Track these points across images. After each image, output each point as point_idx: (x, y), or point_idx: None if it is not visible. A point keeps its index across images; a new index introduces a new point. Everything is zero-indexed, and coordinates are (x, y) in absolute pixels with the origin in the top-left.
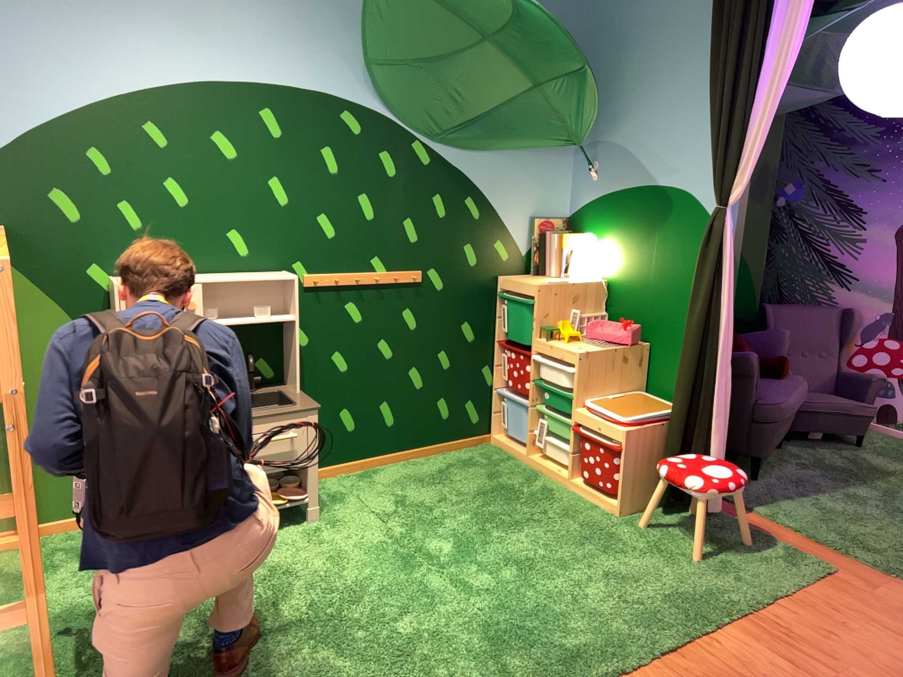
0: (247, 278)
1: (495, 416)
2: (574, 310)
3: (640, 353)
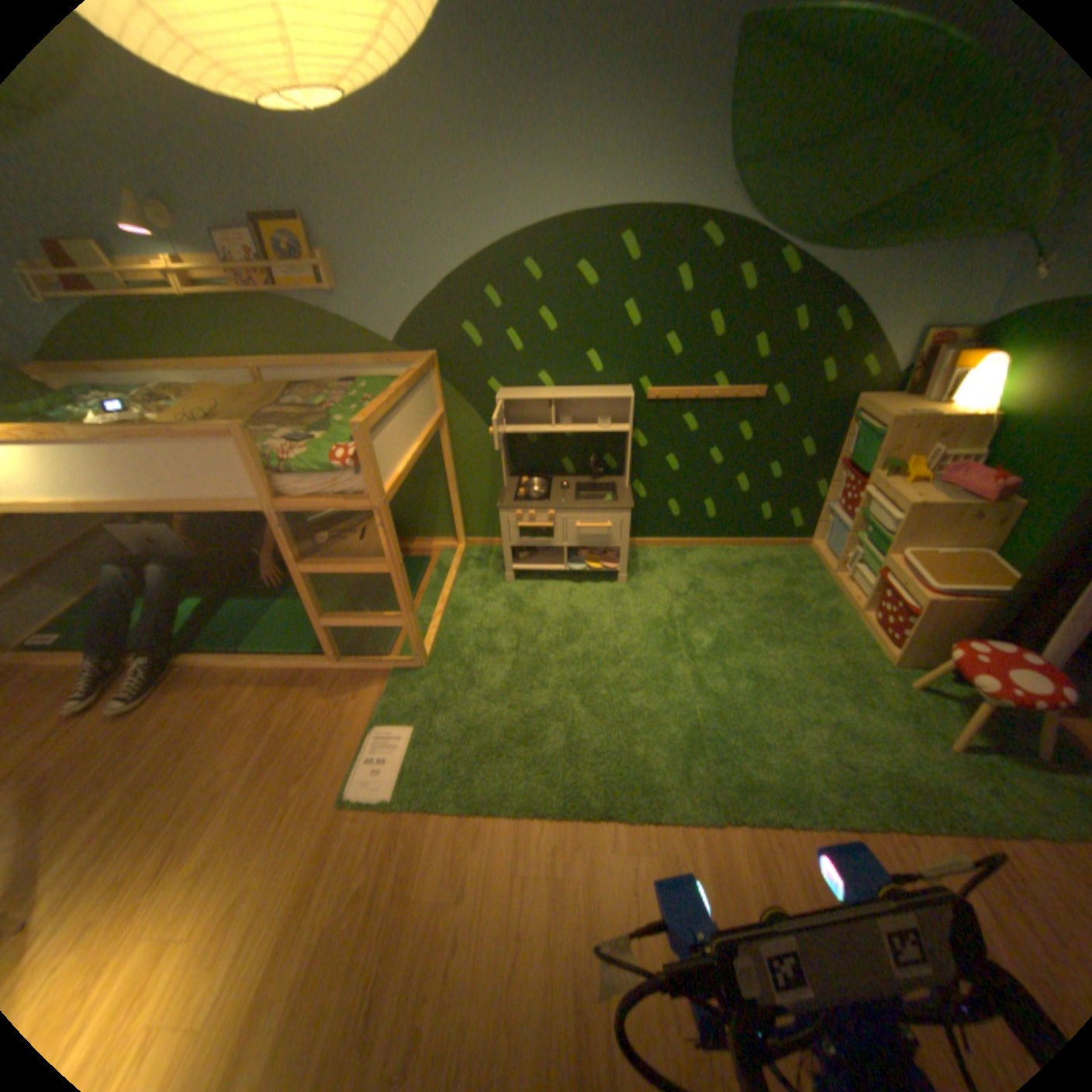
0: (589, 394)
1: (821, 527)
2: (943, 446)
3: (1013, 514)
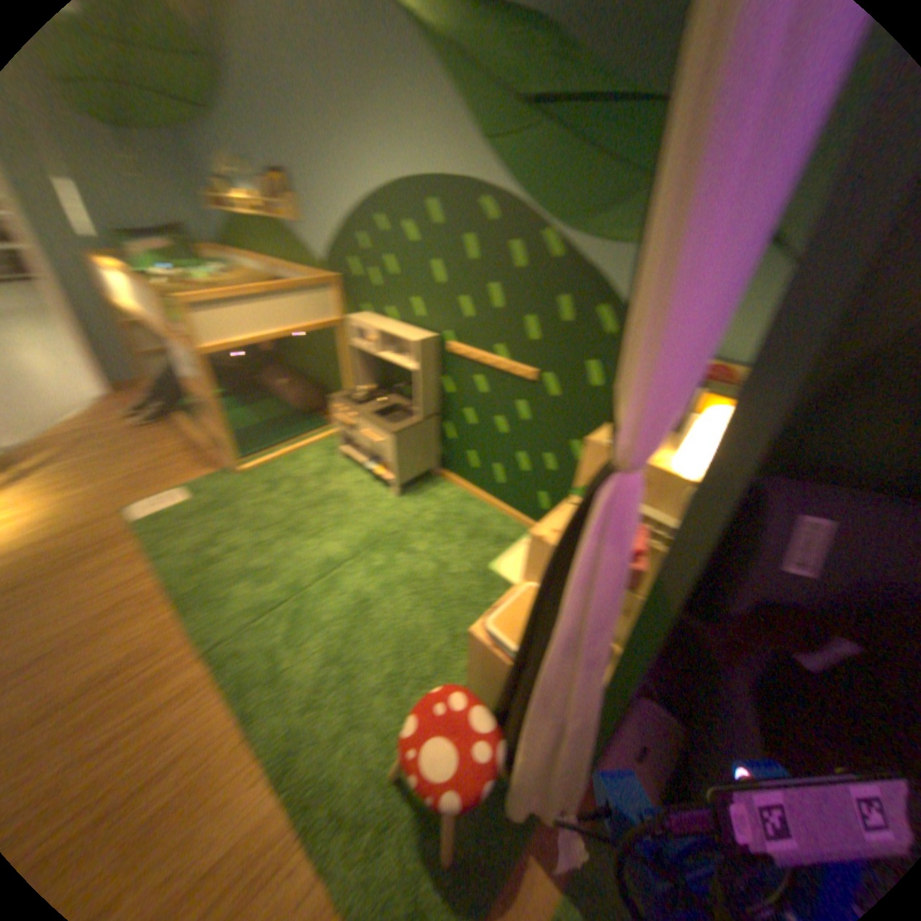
0: (396, 333)
1: None
2: None
3: (635, 613)
